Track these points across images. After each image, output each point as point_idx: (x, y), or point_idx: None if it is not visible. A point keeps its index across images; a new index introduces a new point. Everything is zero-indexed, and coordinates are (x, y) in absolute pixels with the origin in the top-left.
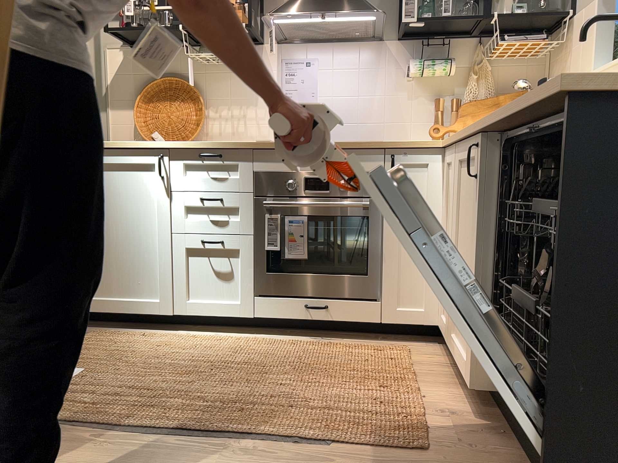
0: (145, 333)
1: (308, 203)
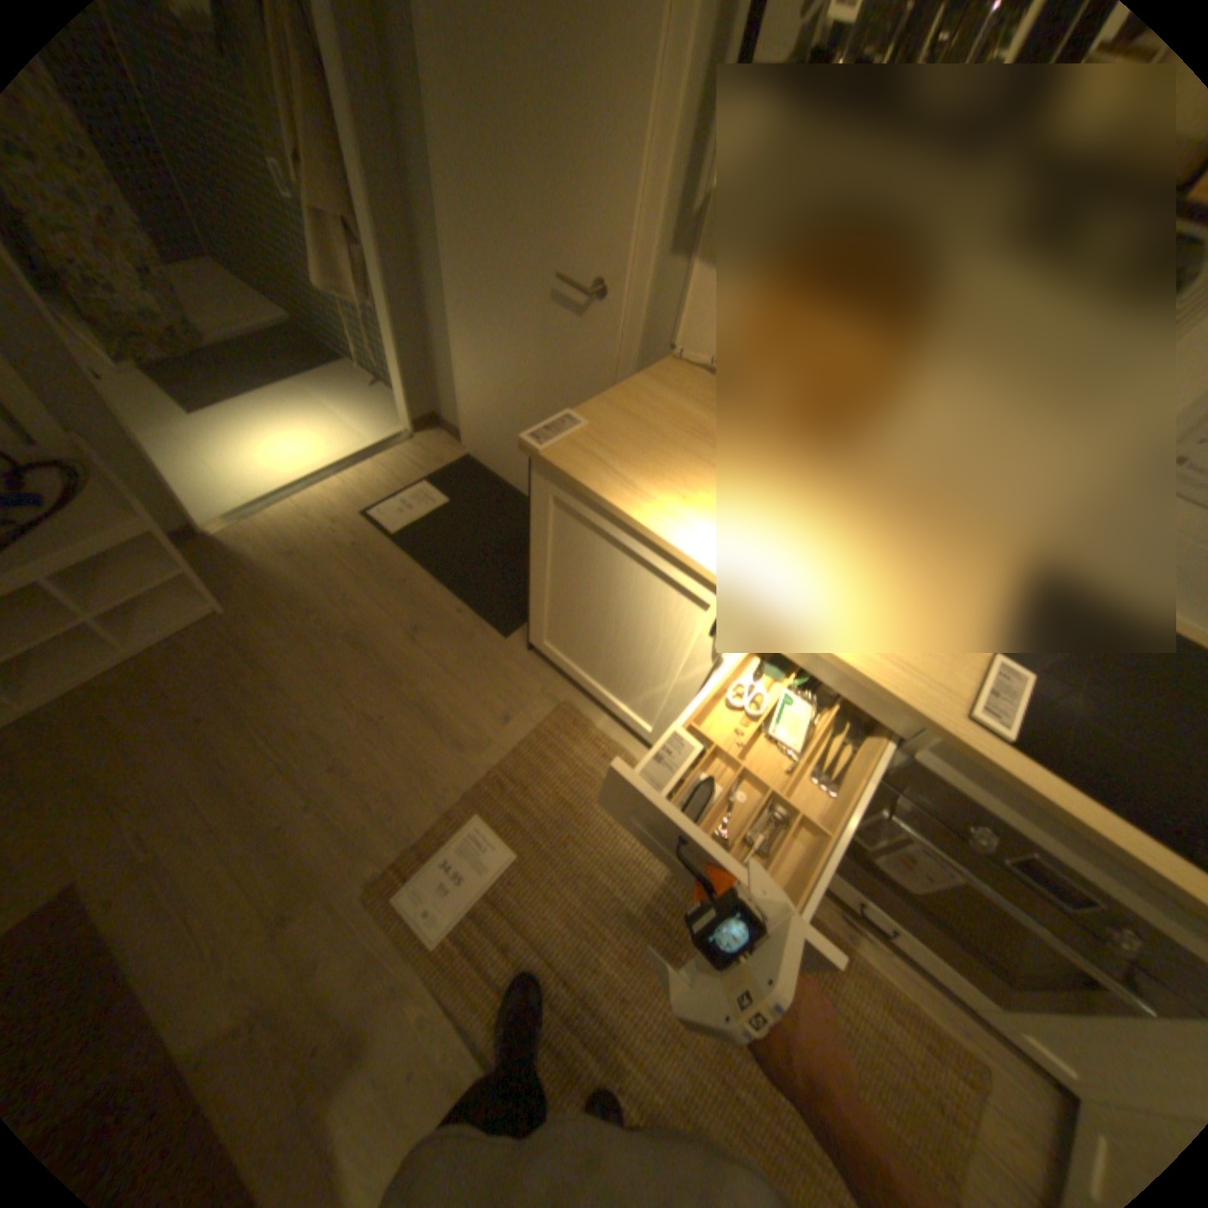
0: (623, 747)
1: (992, 901)
